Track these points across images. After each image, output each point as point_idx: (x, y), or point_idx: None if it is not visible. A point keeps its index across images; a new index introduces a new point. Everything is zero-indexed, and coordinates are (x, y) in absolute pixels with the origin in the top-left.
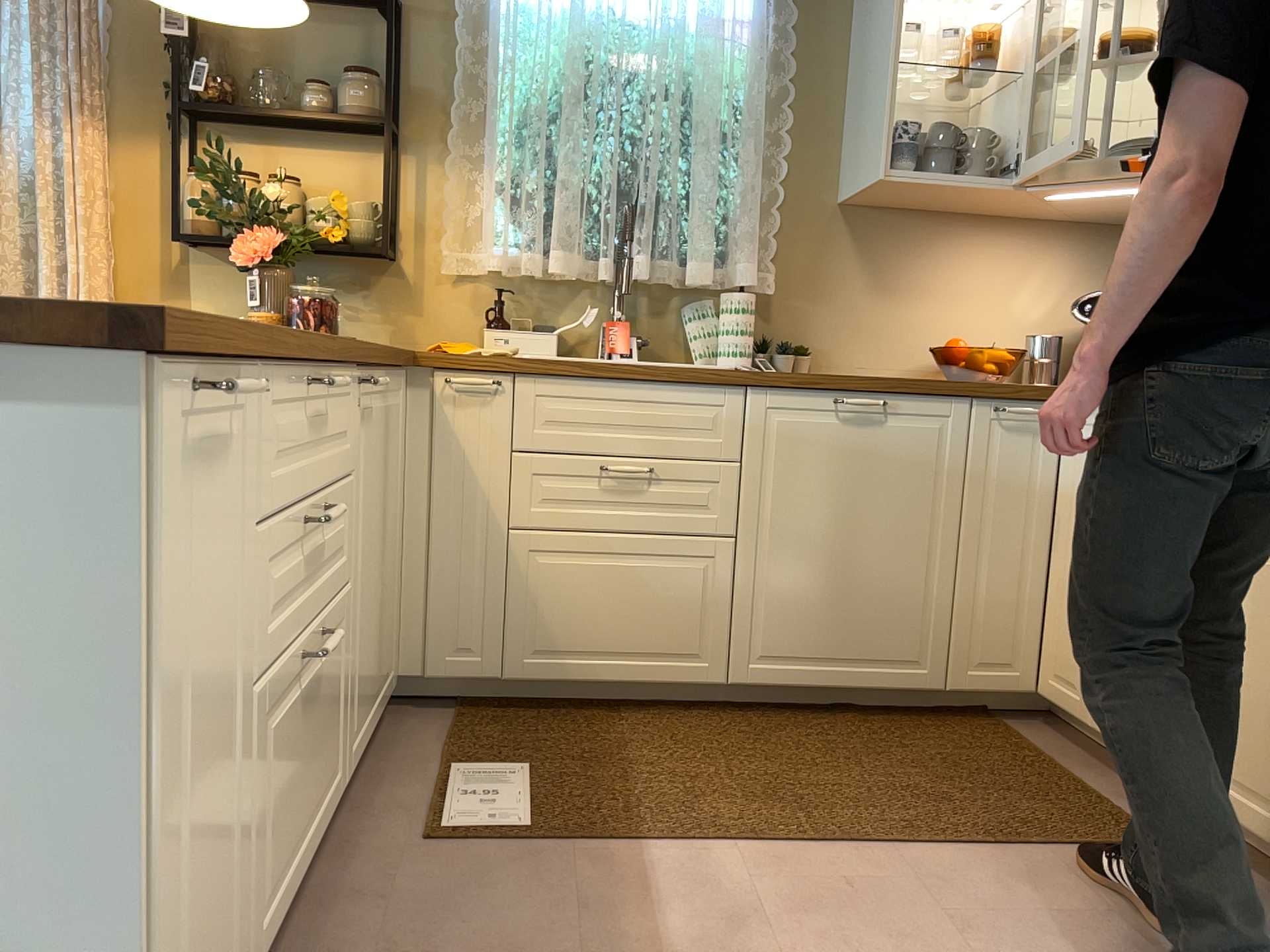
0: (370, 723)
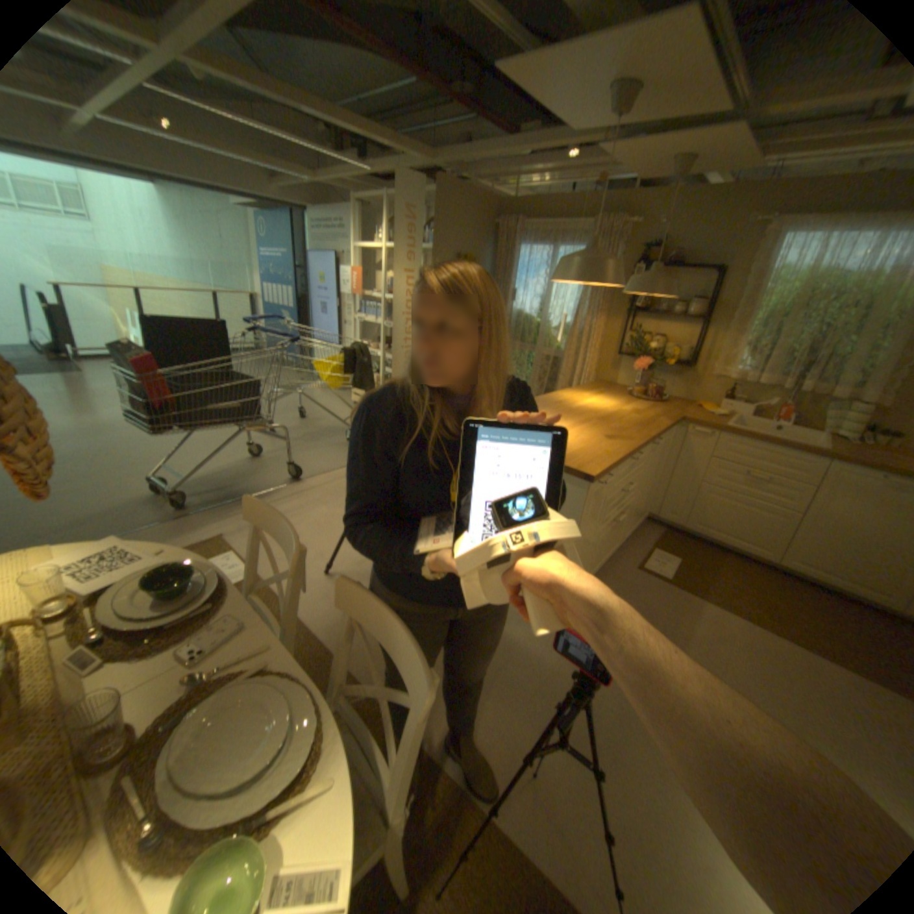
0: (634, 528)
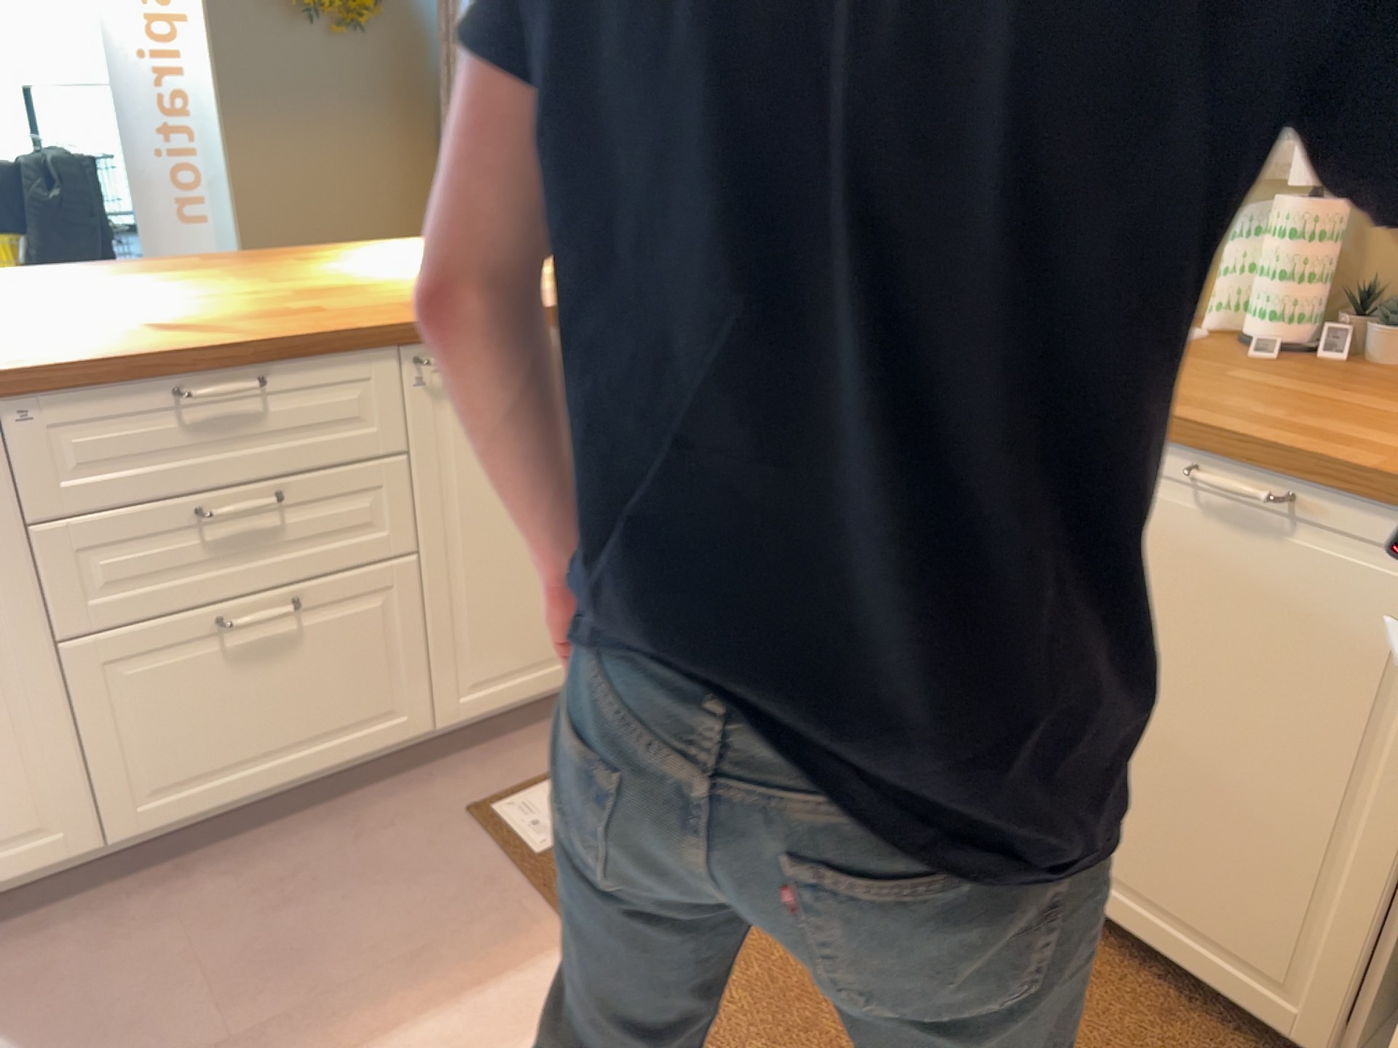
0: (551, 677)
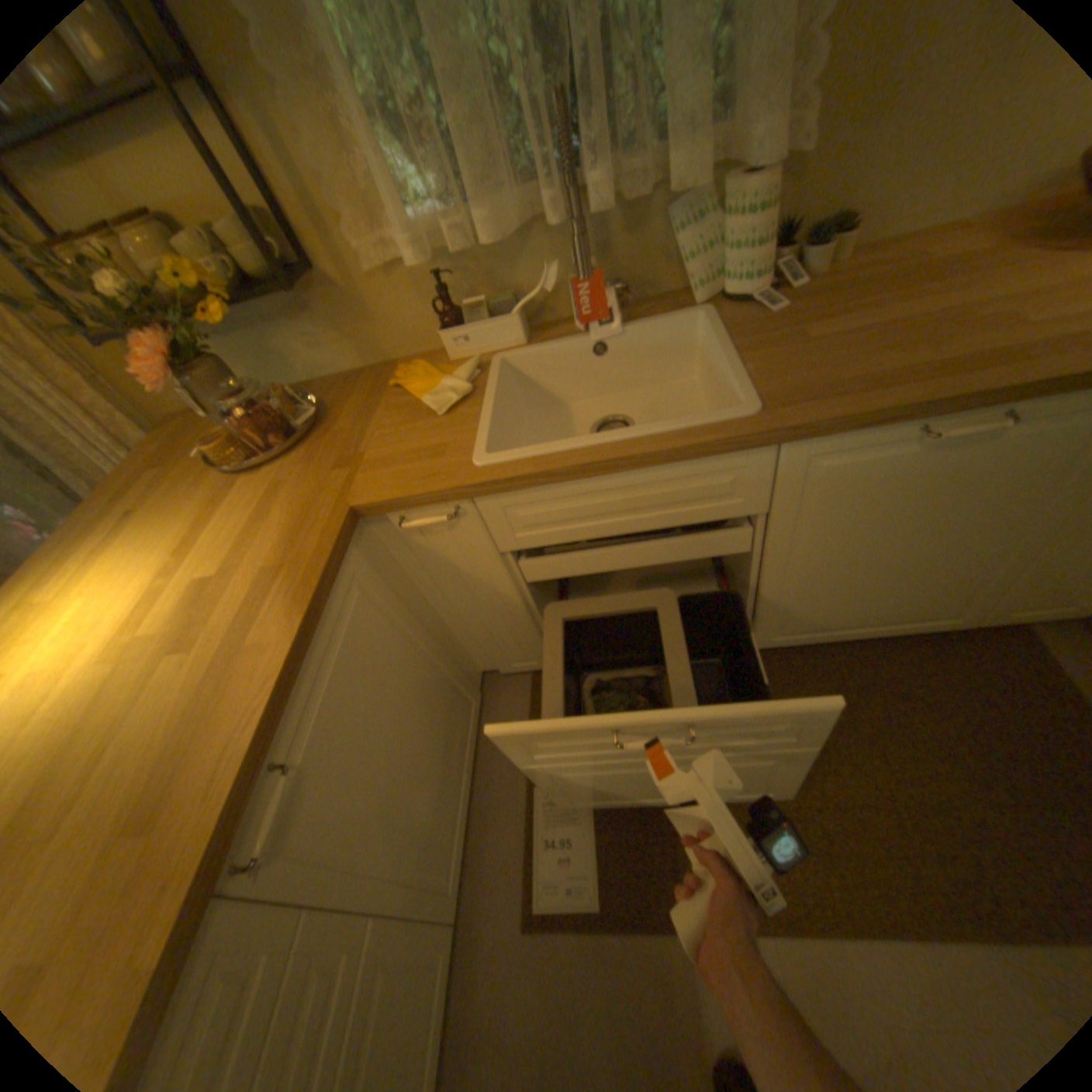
0: (463, 801)
